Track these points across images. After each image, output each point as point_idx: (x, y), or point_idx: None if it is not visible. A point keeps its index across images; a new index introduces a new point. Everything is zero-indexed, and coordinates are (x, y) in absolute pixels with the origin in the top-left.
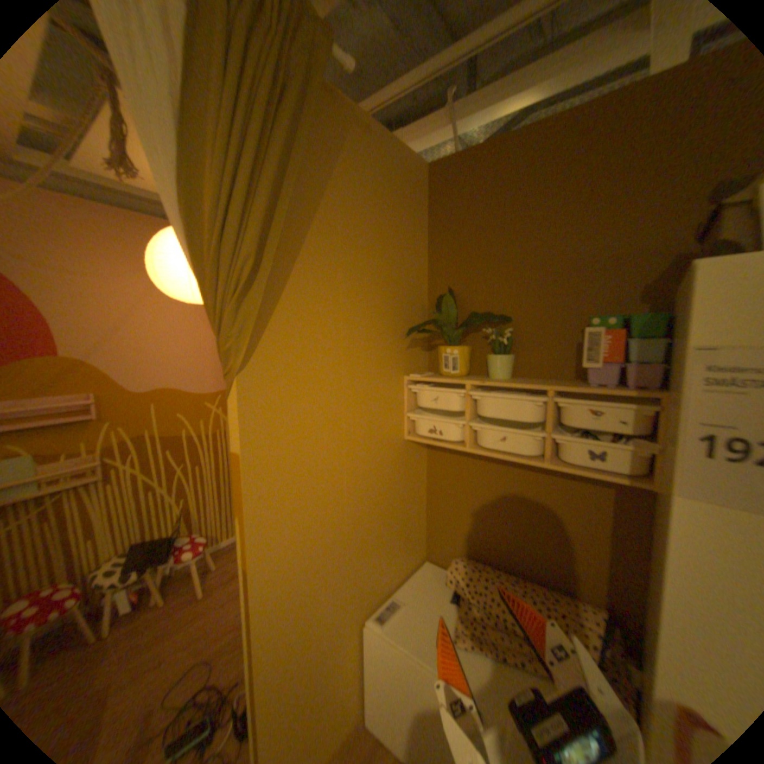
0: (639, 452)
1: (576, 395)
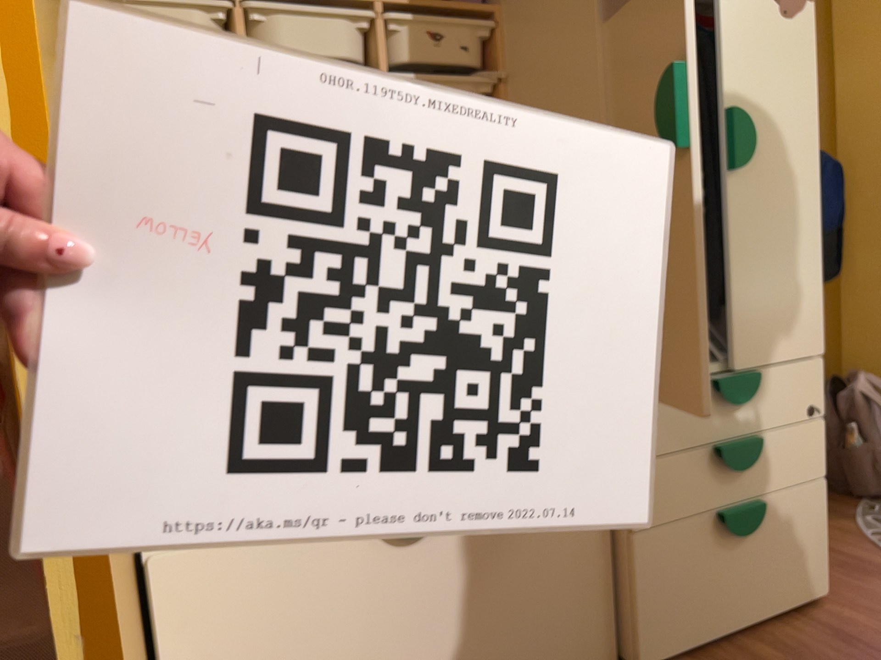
0: (483, 88)
1: (413, 7)
